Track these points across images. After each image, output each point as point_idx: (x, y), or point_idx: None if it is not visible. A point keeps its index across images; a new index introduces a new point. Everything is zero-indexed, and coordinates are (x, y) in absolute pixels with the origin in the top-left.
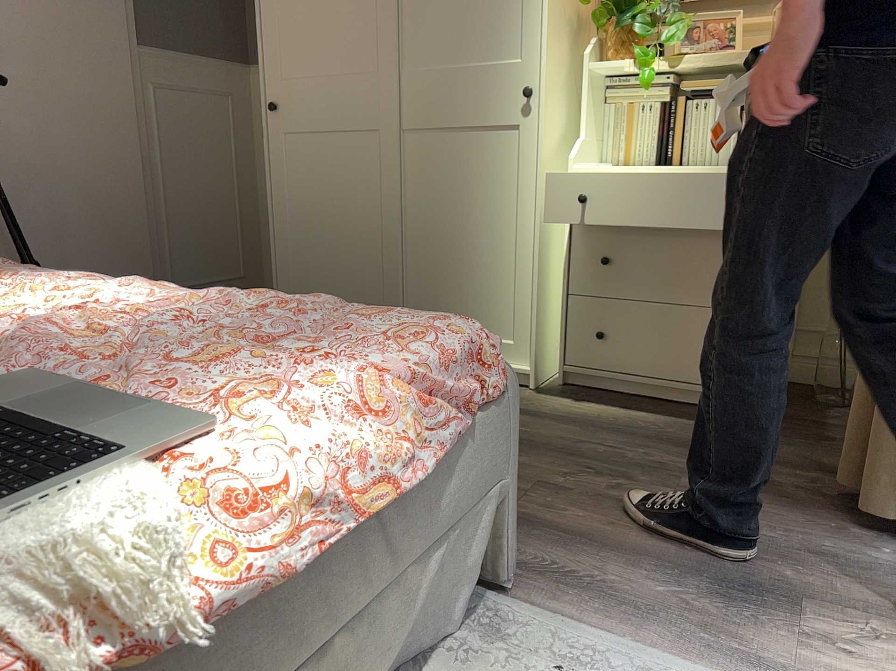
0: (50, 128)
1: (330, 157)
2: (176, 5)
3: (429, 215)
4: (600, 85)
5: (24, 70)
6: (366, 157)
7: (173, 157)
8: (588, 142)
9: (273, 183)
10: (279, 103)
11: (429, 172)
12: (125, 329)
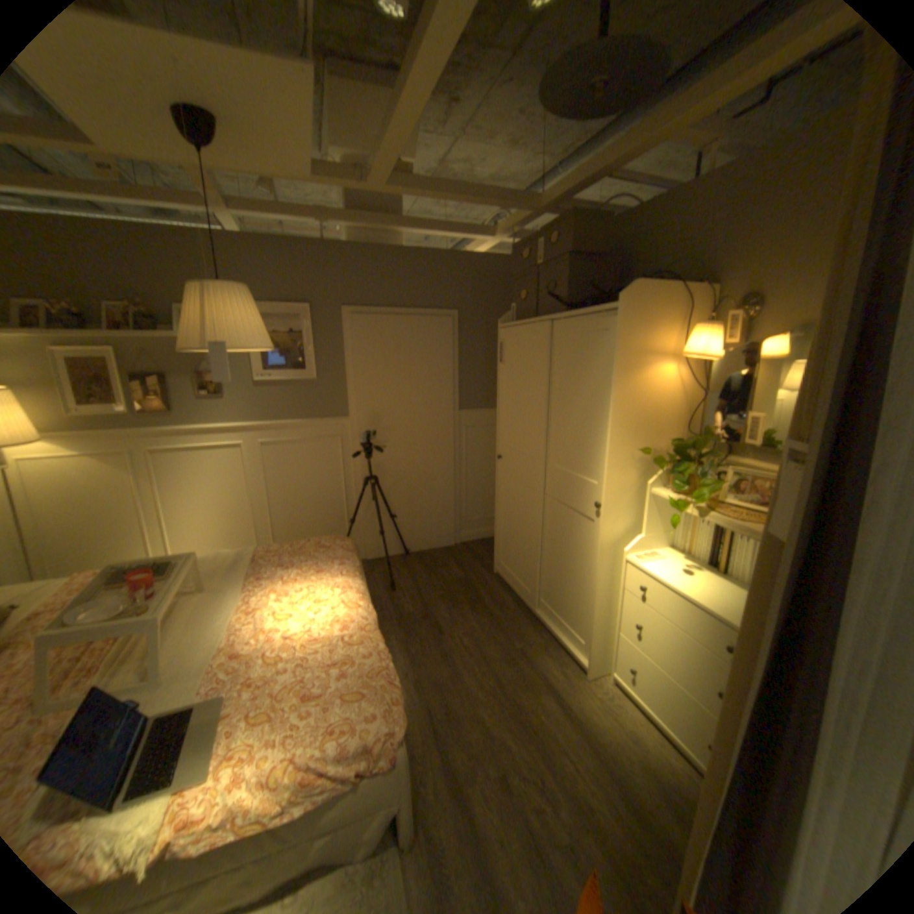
0: (411, 455)
1: (517, 492)
2: (481, 386)
3: (553, 545)
4: (671, 497)
5: (402, 432)
6: (530, 500)
7: (471, 460)
8: (650, 537)
9: (497, 493)
10: (501, 456)
11: (555, 522)
12: (293, 655)
